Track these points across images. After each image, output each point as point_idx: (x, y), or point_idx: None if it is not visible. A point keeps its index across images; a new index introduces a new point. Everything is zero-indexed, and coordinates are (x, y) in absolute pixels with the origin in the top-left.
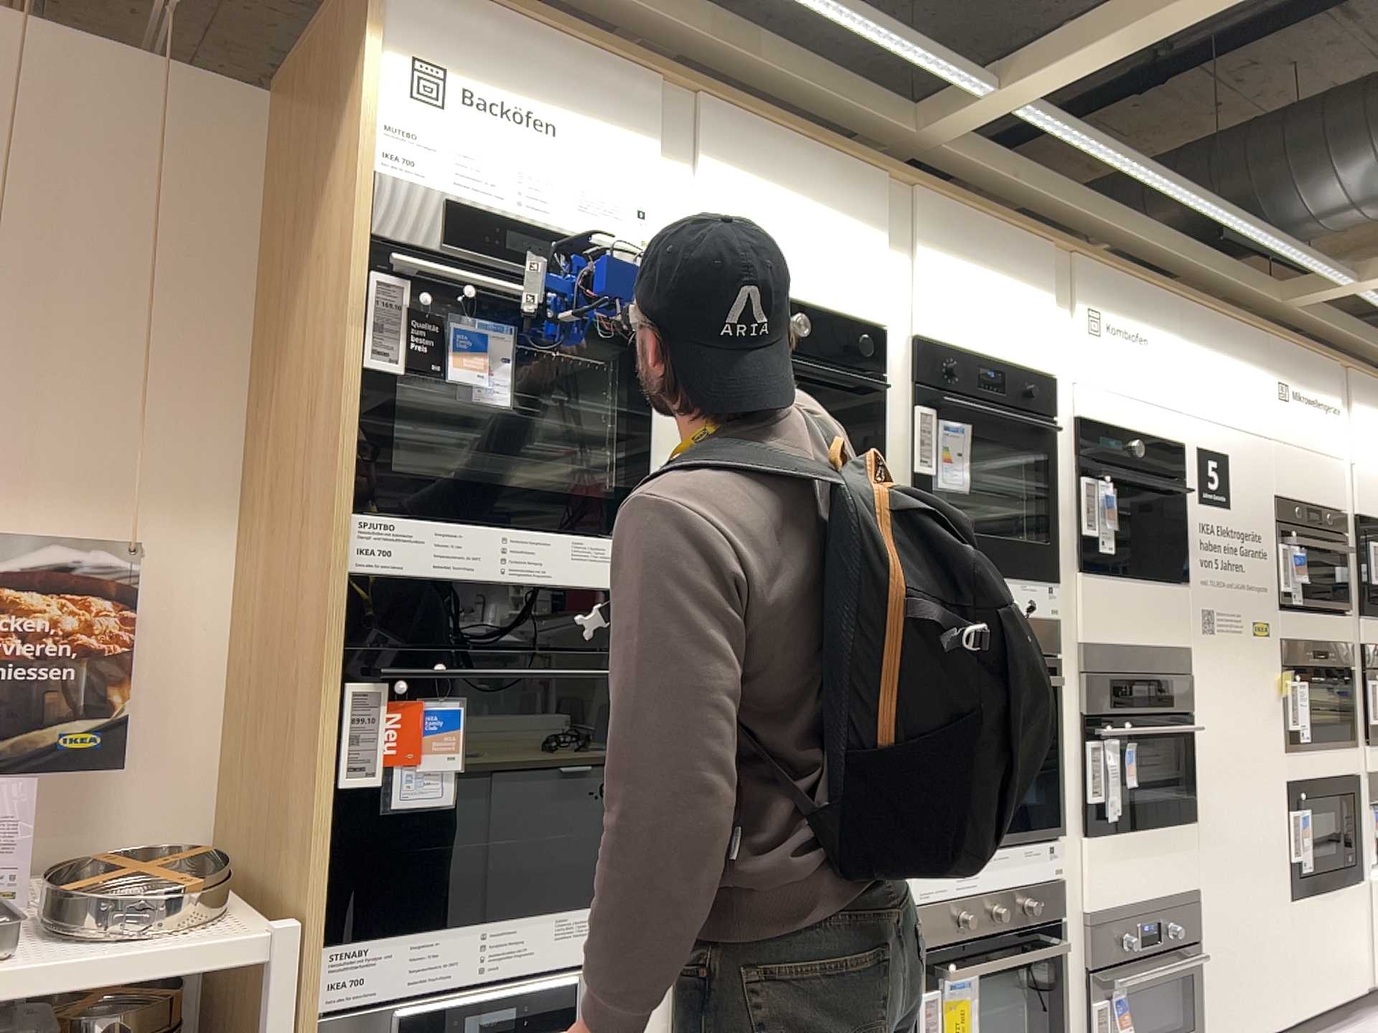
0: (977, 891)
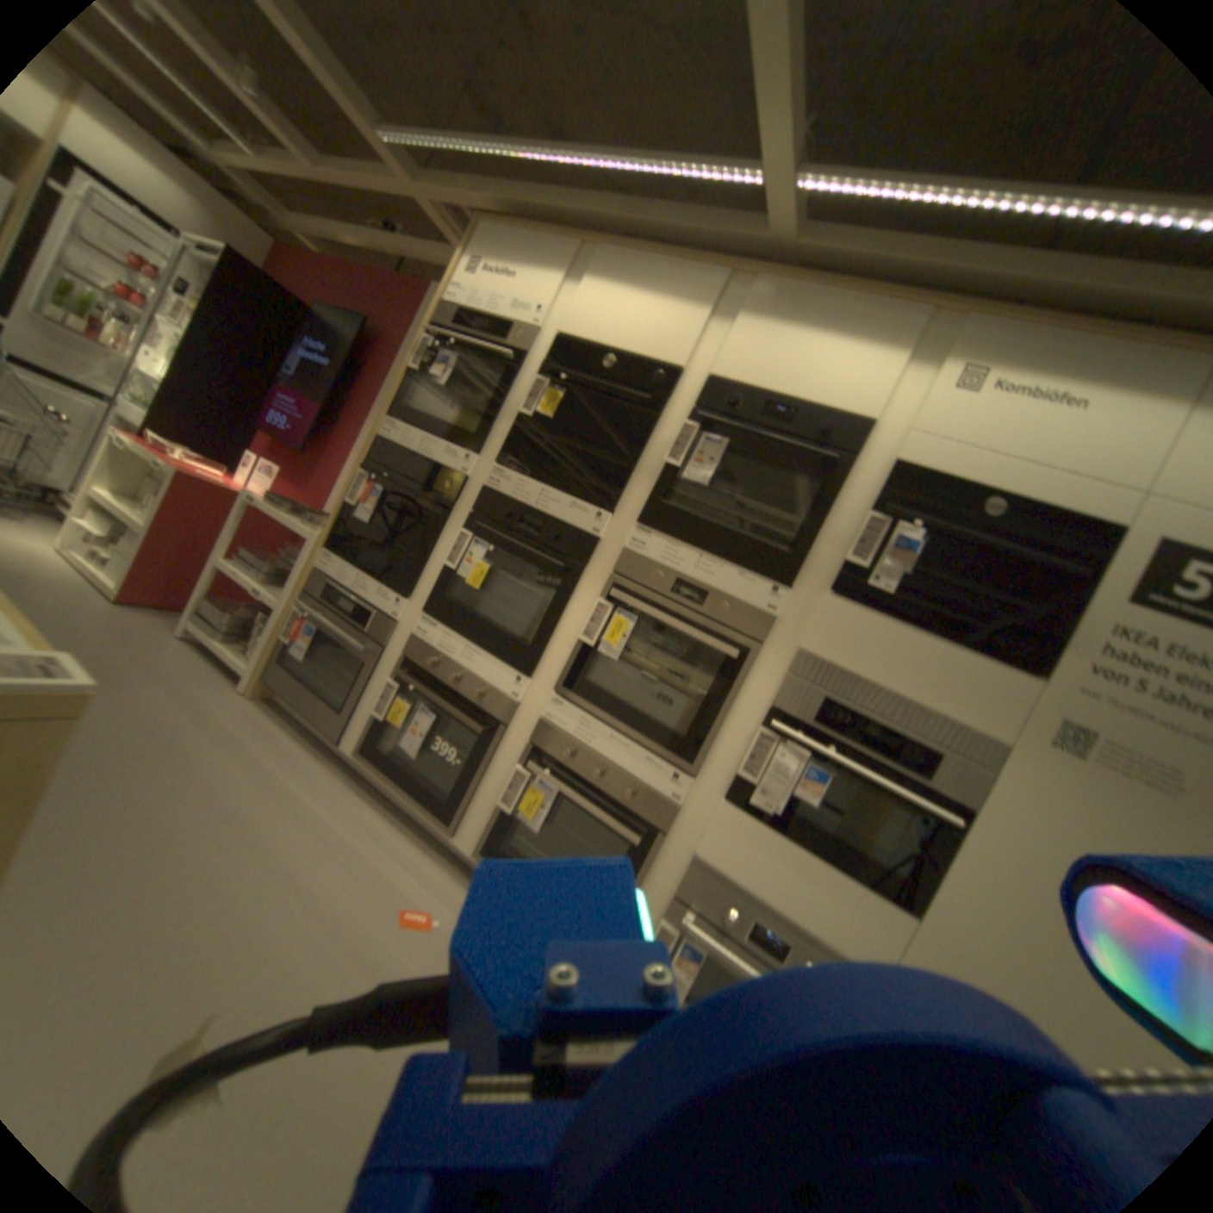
0: (591, 747)
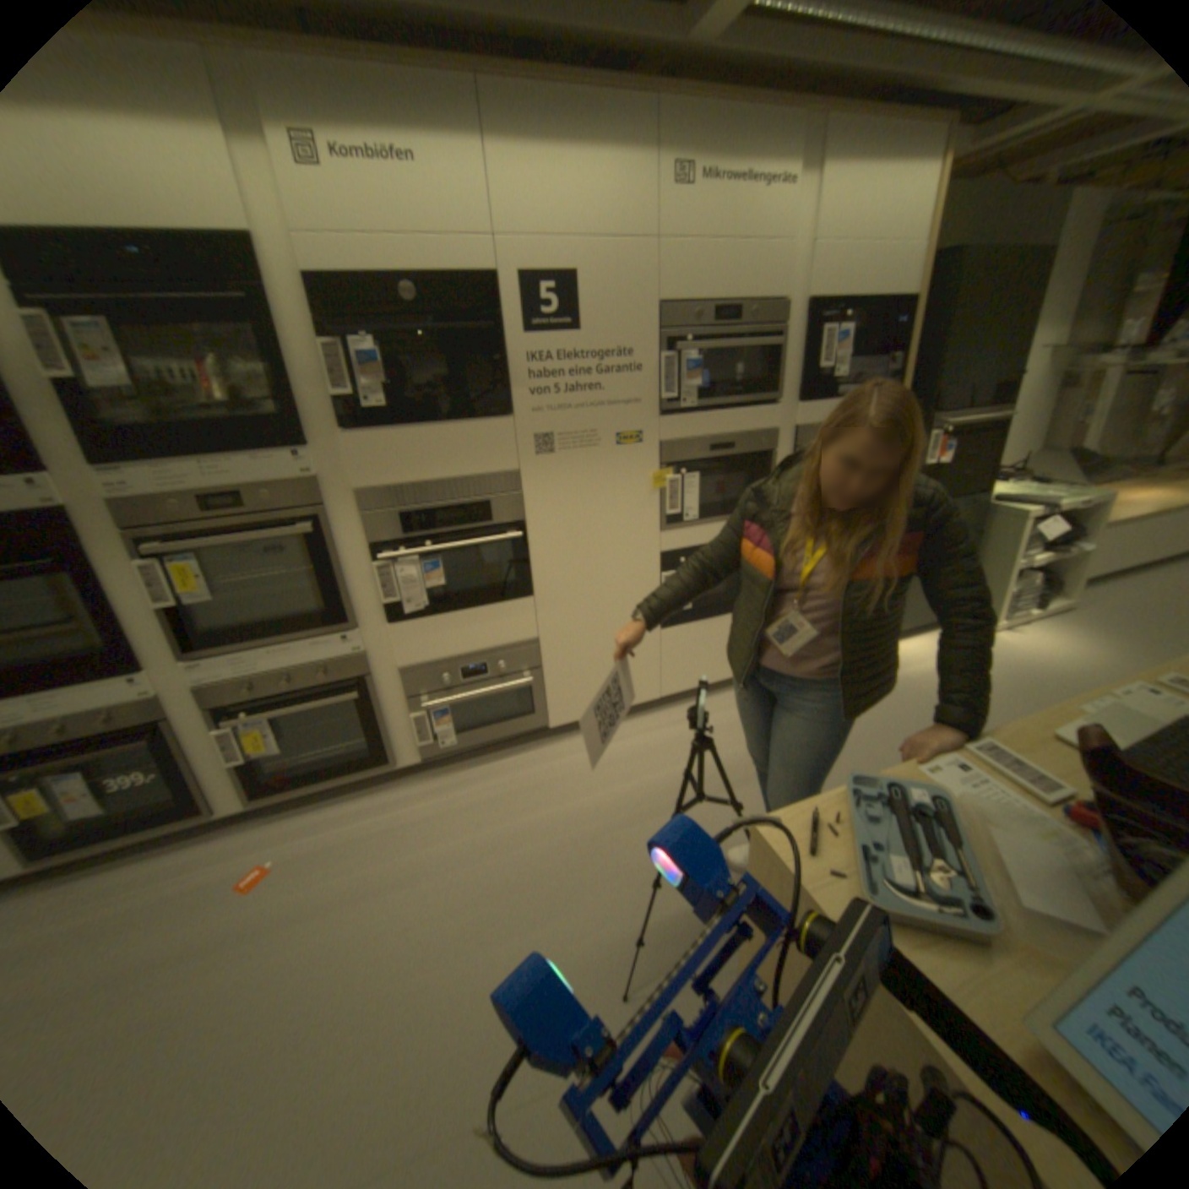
0: (258, 674)
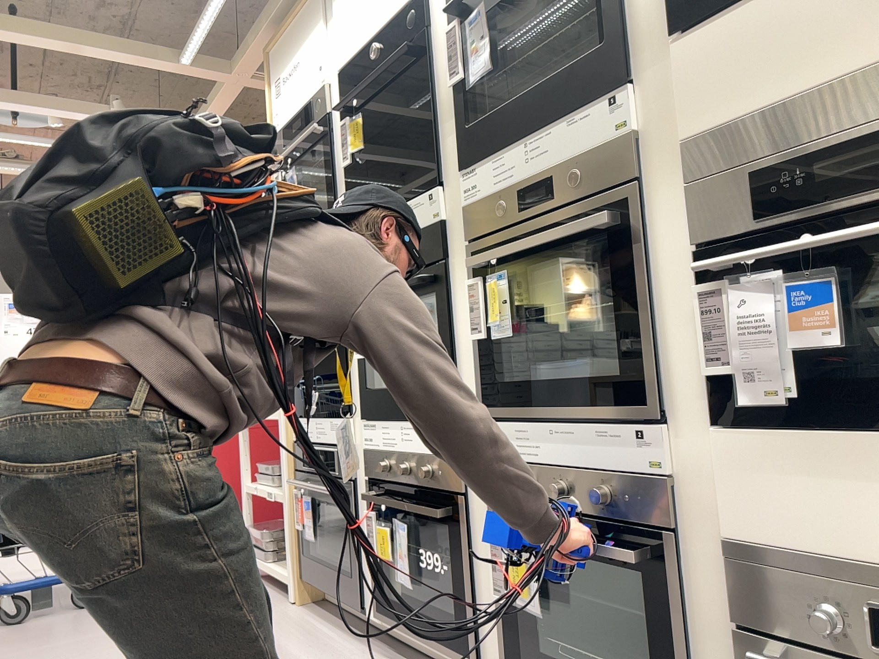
0: (542, 463)
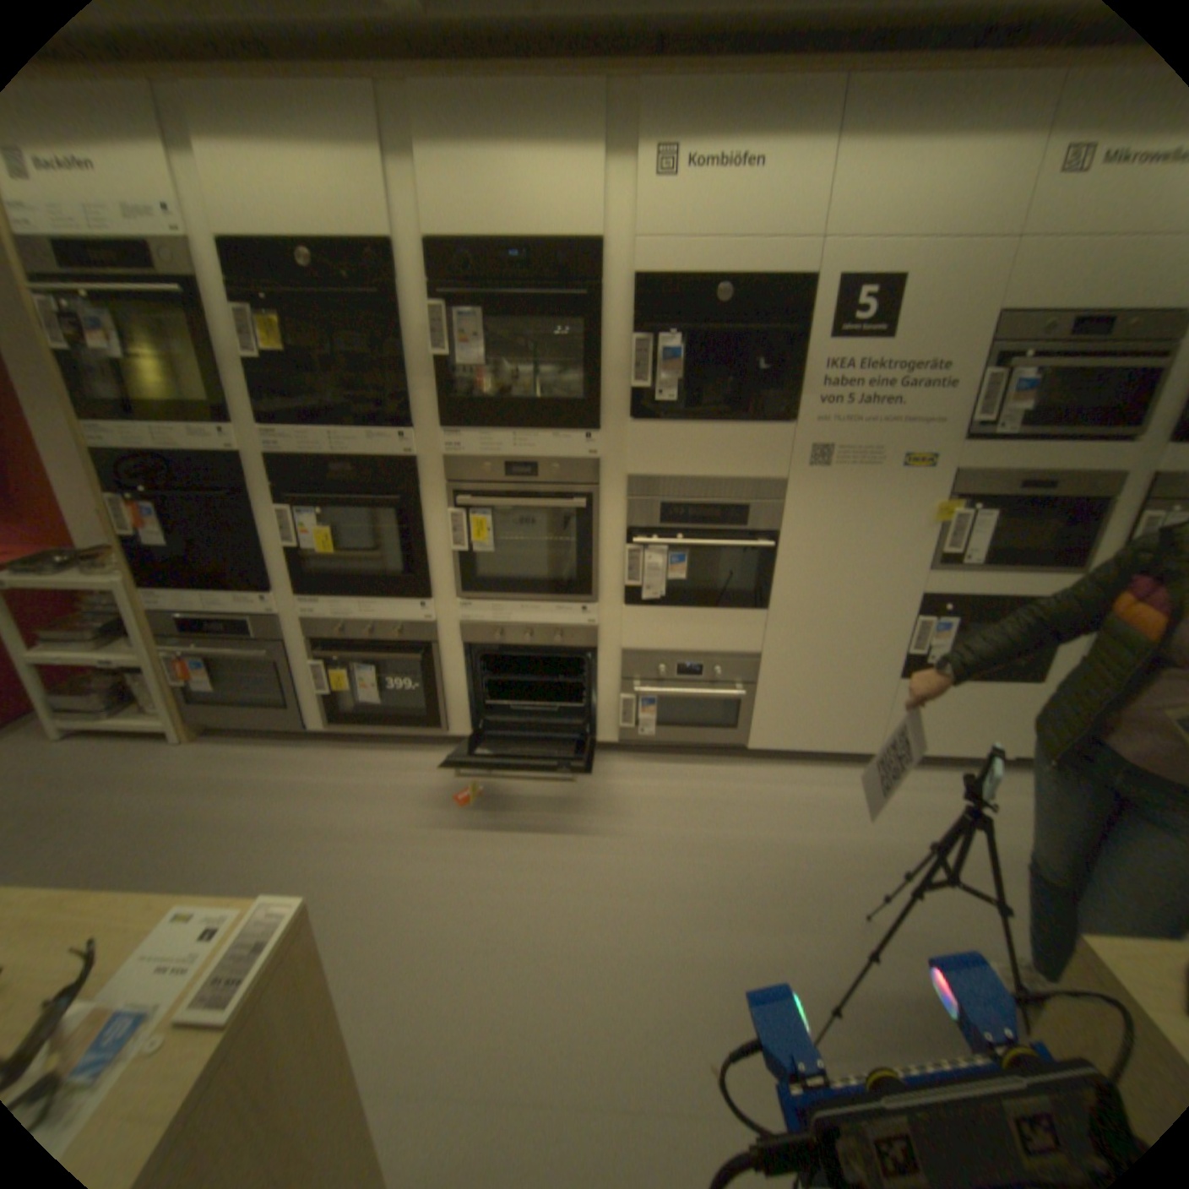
0: (512, 624)
